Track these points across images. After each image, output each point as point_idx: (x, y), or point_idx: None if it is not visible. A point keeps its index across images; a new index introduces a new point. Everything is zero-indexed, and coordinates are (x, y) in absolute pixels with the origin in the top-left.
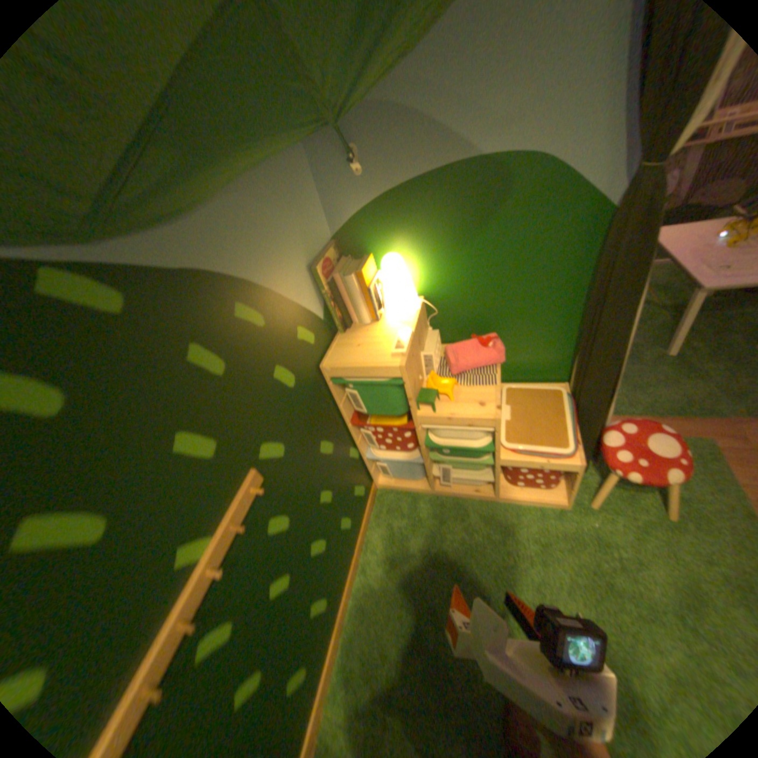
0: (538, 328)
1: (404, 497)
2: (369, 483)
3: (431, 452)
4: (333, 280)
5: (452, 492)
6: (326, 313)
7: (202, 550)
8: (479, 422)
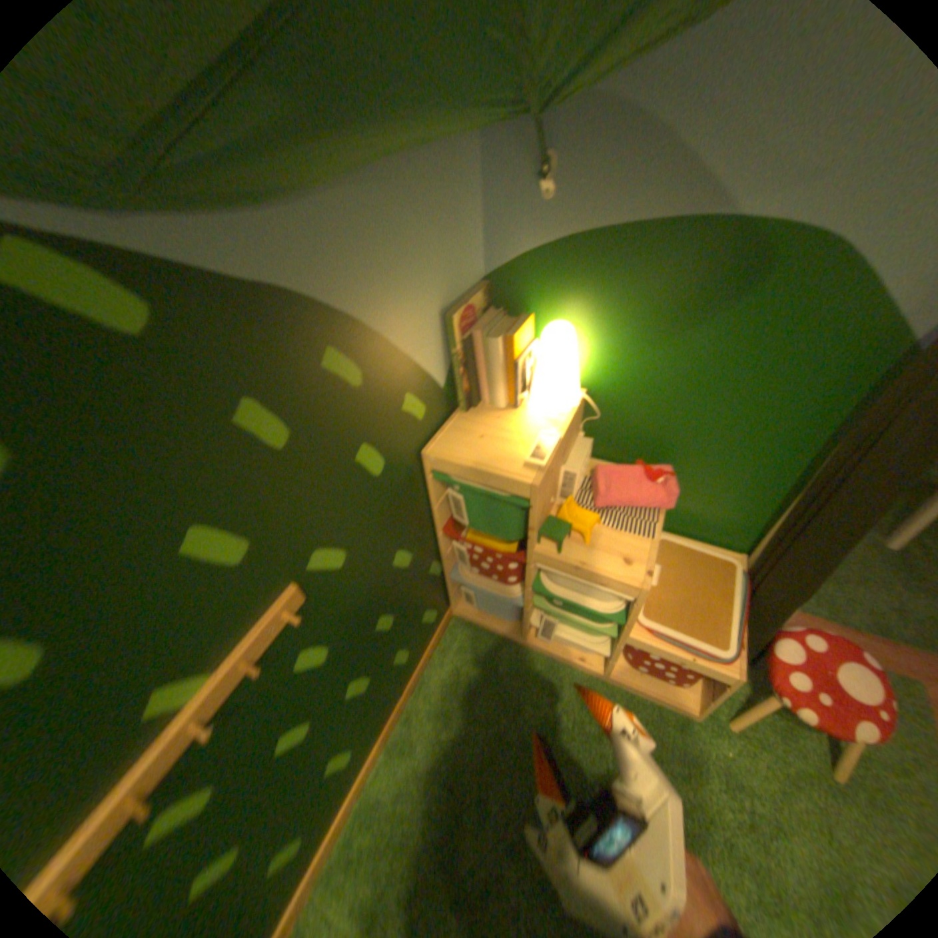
0: (733, 475)
1: (485, 638)
2: (445, 608)
3: (538, 596)
4: (472, 339)
5: (550, 651)
6: (450, 381)
7: (193, 695)
8: (618, 586)
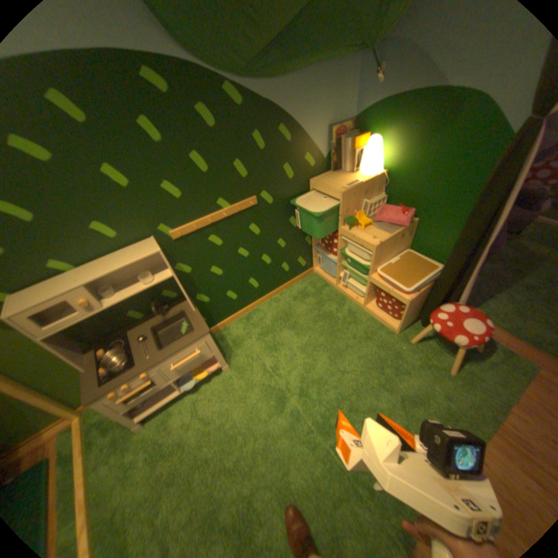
0: (445, 219)
1: (321, 282)
2: (309, 265)
3: (344, 261)
4: (339, 140)
5: (345, 292)
6: (328, 157)
7: (225, 207)
8: (366, 246)
